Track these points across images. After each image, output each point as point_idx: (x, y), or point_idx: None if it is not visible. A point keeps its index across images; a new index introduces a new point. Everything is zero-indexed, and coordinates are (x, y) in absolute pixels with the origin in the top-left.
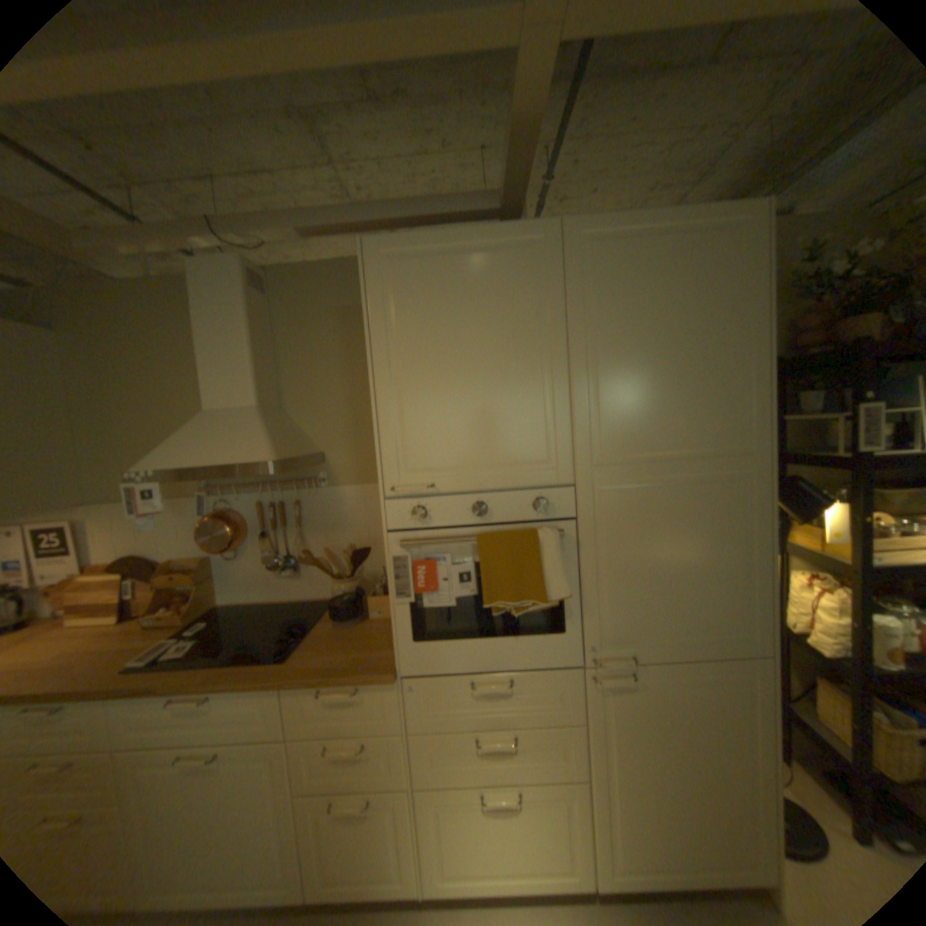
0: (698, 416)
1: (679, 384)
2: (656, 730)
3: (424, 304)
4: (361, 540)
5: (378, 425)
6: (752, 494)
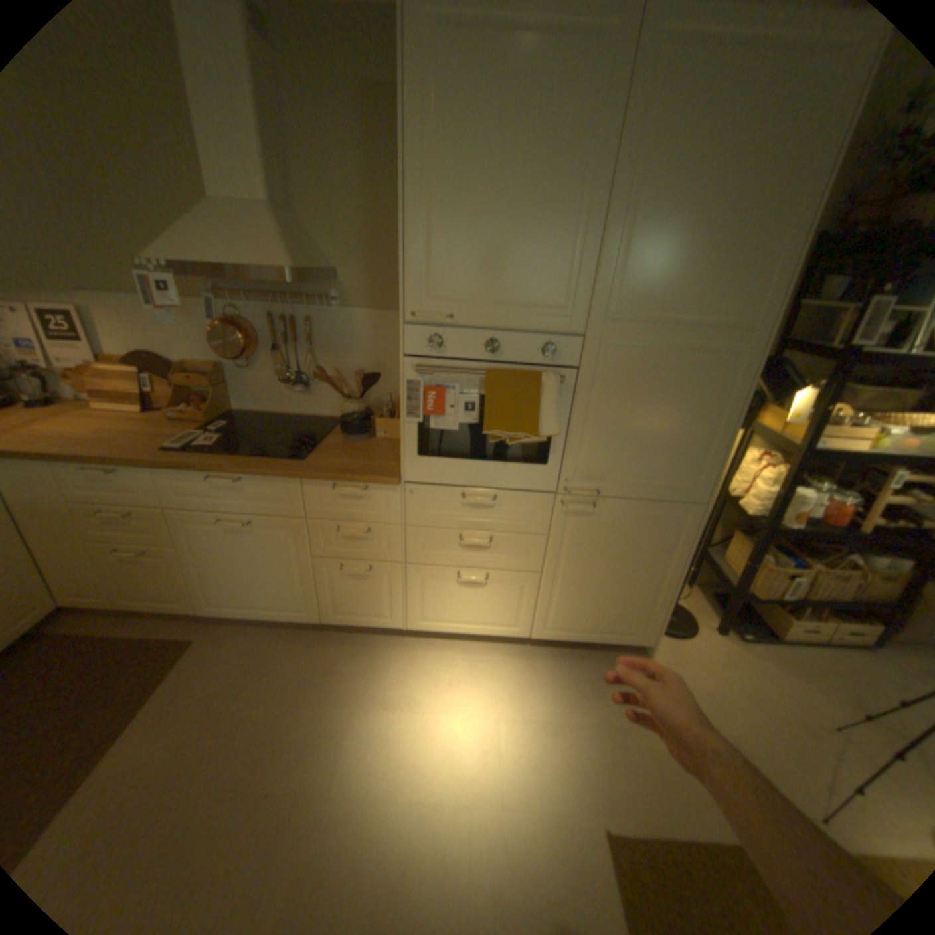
0: (717, 283)
1: (711, 245)
2: (599, 544)
3: (468, 100)
4: (370, 367)
5: (404, 244)
6: (739, 368)
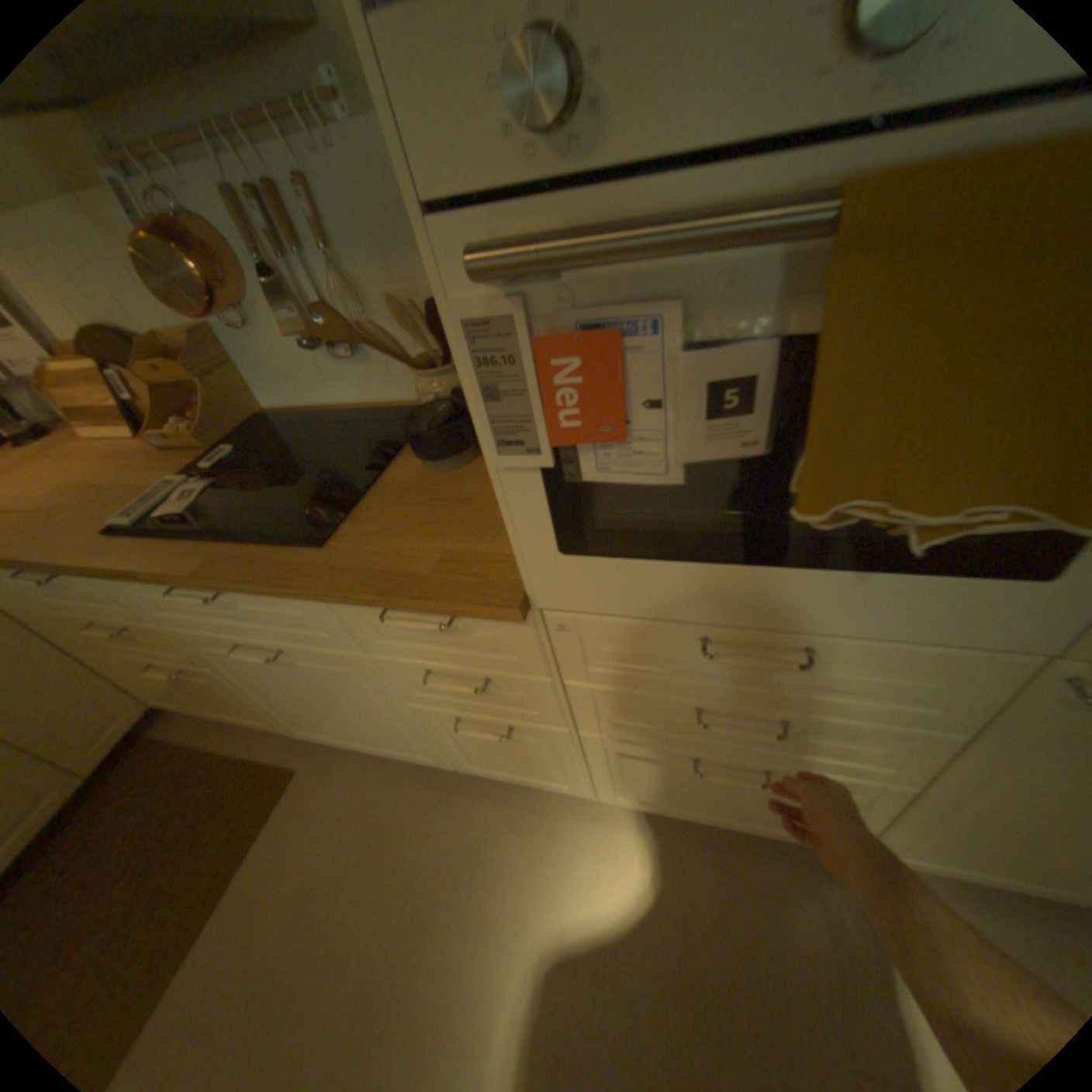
0: None
1: None
2: None
3: None
4: None
5: None
6: None
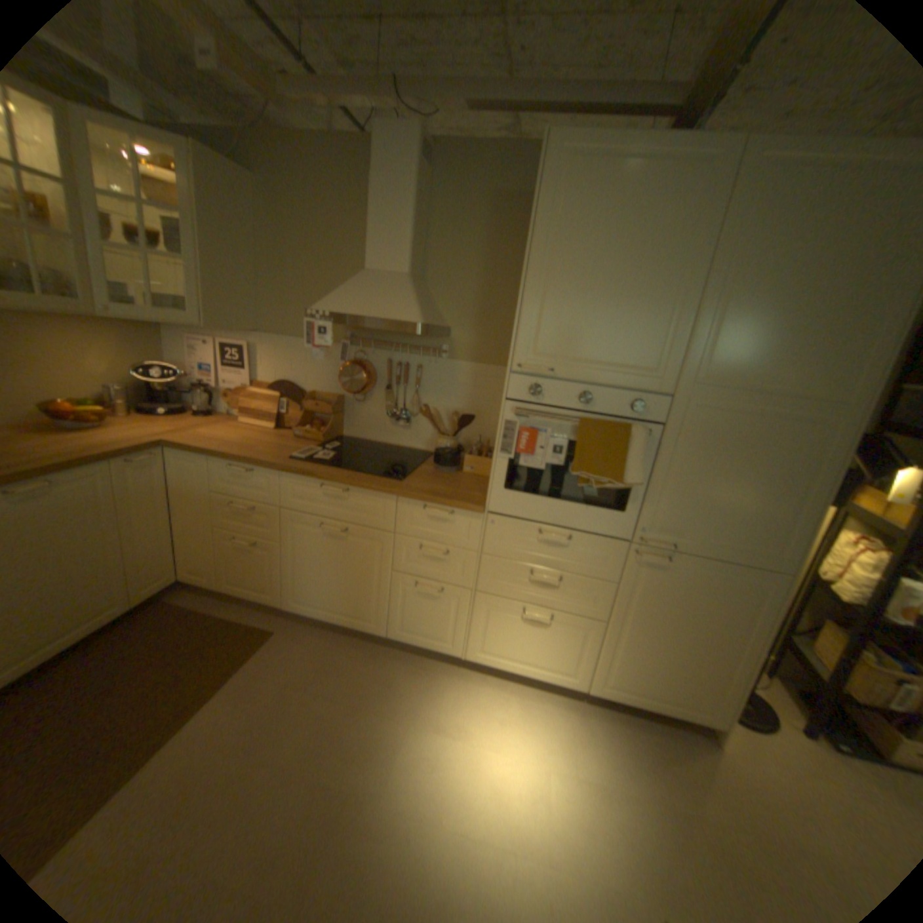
0: (809, 358)
1: (803, 324)
2: (672, 601)
3: (589, 204)
4: (464, 410)
5: (520, 309)
6: (832, 439)
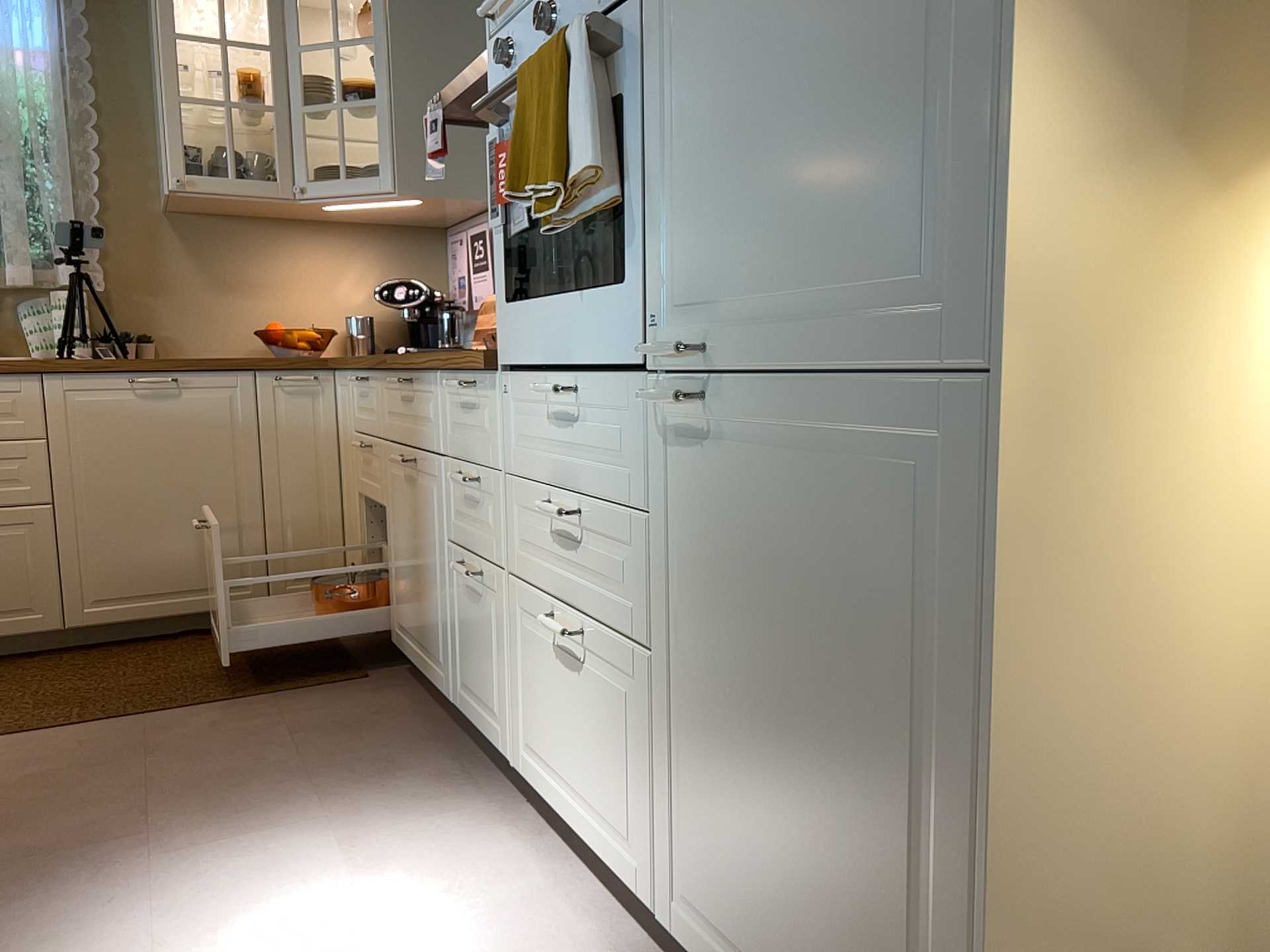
0: None
1: None
2: (746, 564)
3: None
4: None
5: None
6: None
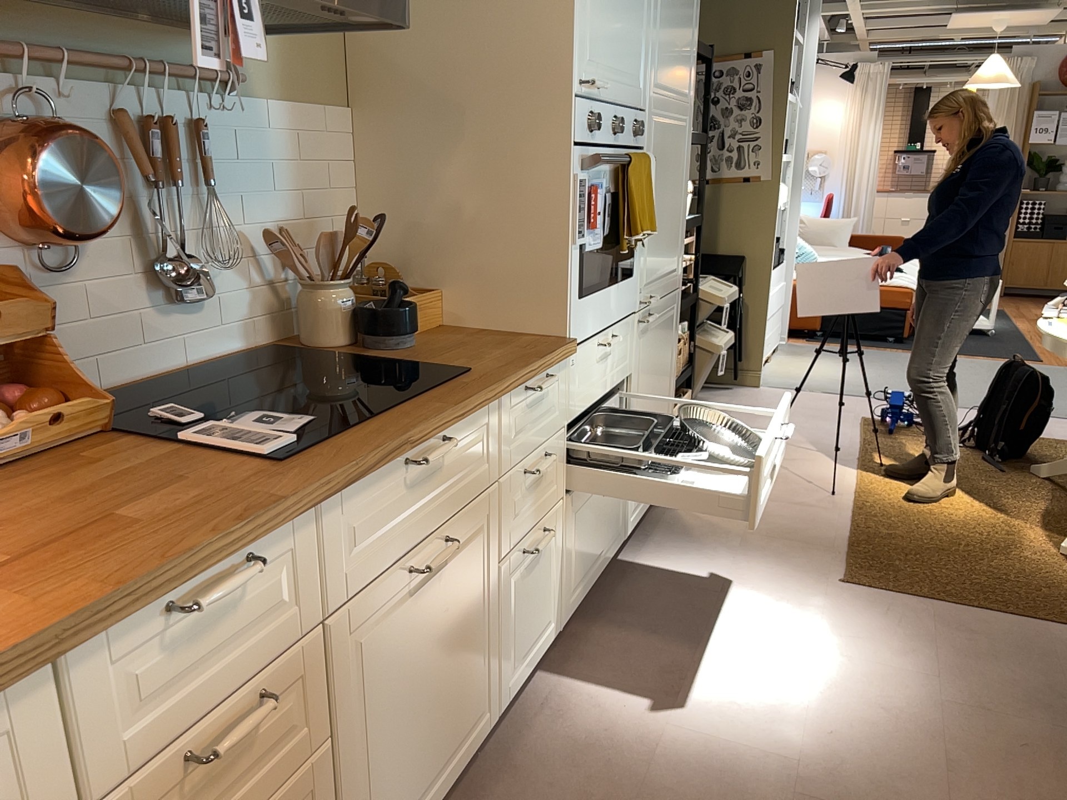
0: (682, 61)
1: (680, 26)
2: (652, 364)
3: None
4: (294, 221)
5: None
6: (687, 141)
